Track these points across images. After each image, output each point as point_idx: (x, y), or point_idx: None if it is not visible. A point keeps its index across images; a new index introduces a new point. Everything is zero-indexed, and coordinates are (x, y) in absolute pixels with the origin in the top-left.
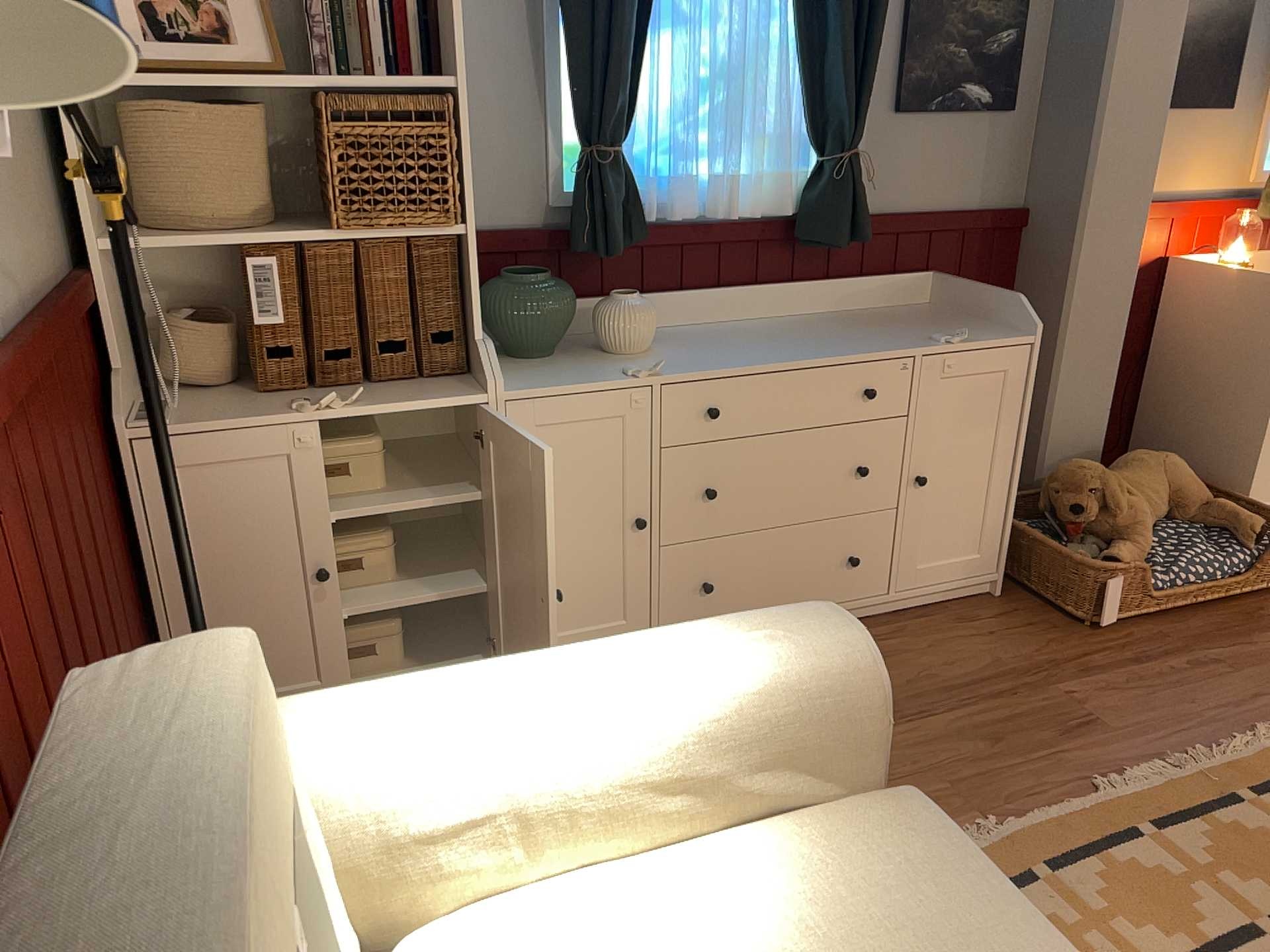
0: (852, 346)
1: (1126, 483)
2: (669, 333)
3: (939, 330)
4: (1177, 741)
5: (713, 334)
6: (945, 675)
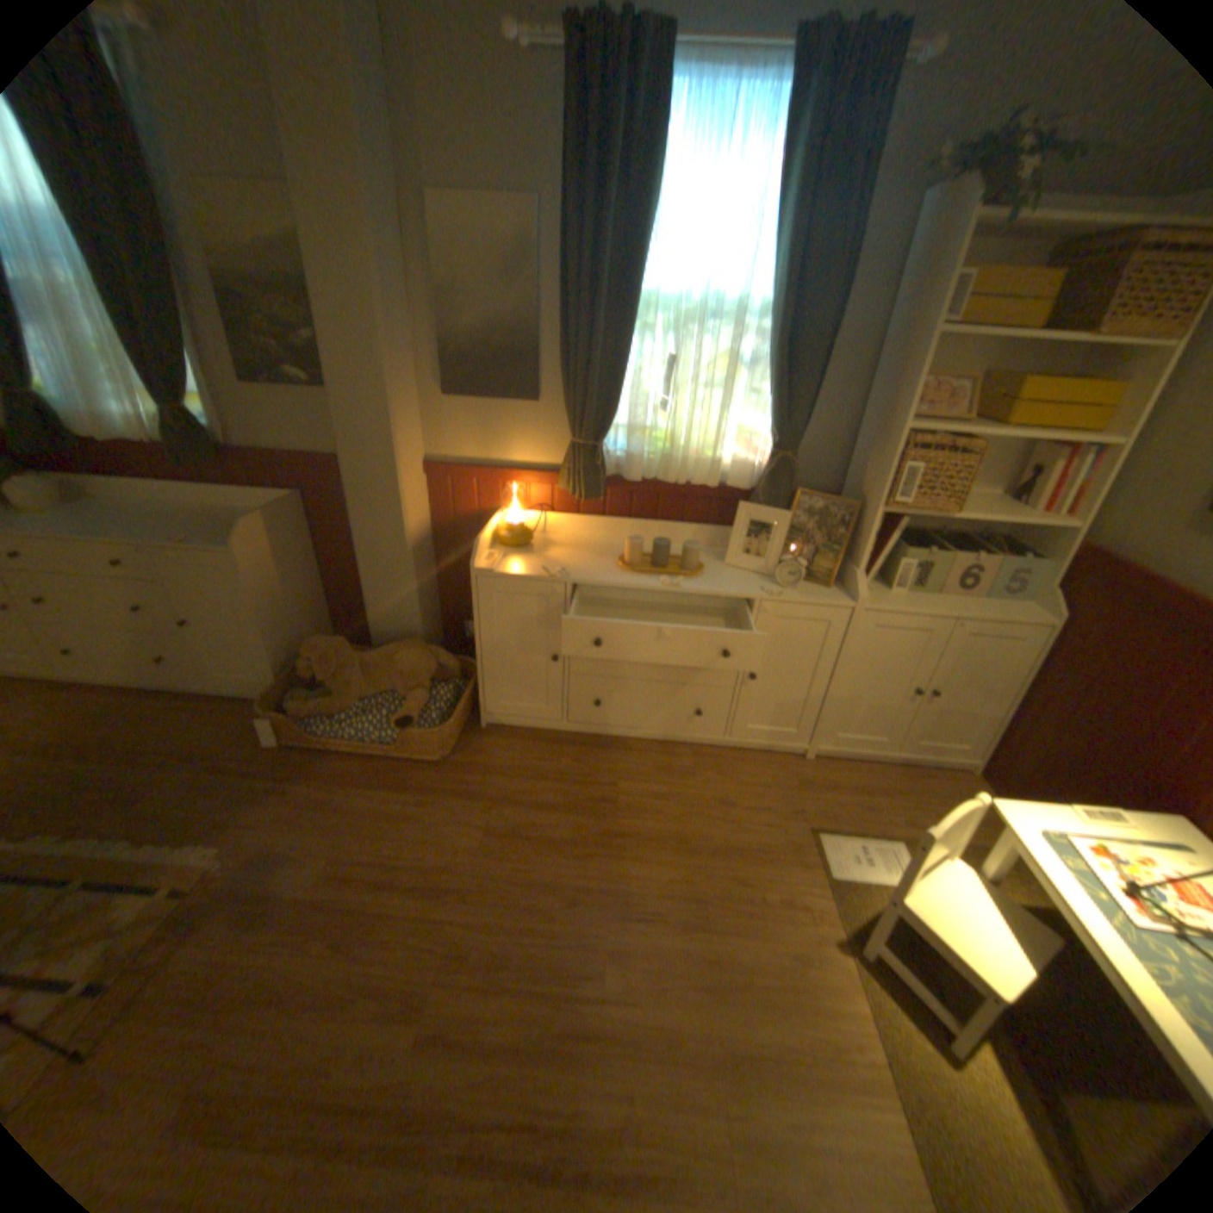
0: (123, 533)
1: (361, 661)
2: (101, 504)
3: (208, 533)
4: (138, 835)
5: (114, 509)
6: (144, 743)
